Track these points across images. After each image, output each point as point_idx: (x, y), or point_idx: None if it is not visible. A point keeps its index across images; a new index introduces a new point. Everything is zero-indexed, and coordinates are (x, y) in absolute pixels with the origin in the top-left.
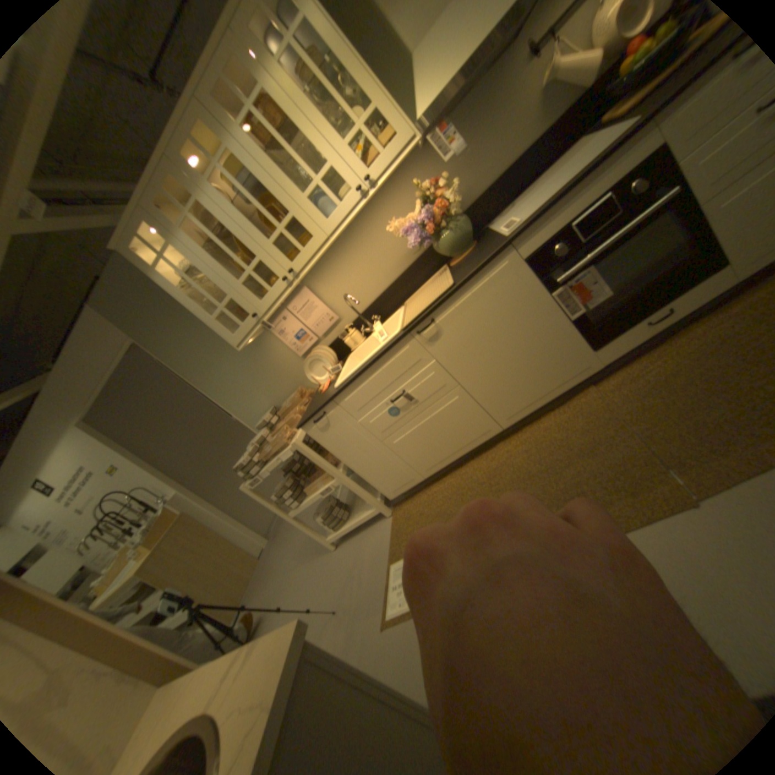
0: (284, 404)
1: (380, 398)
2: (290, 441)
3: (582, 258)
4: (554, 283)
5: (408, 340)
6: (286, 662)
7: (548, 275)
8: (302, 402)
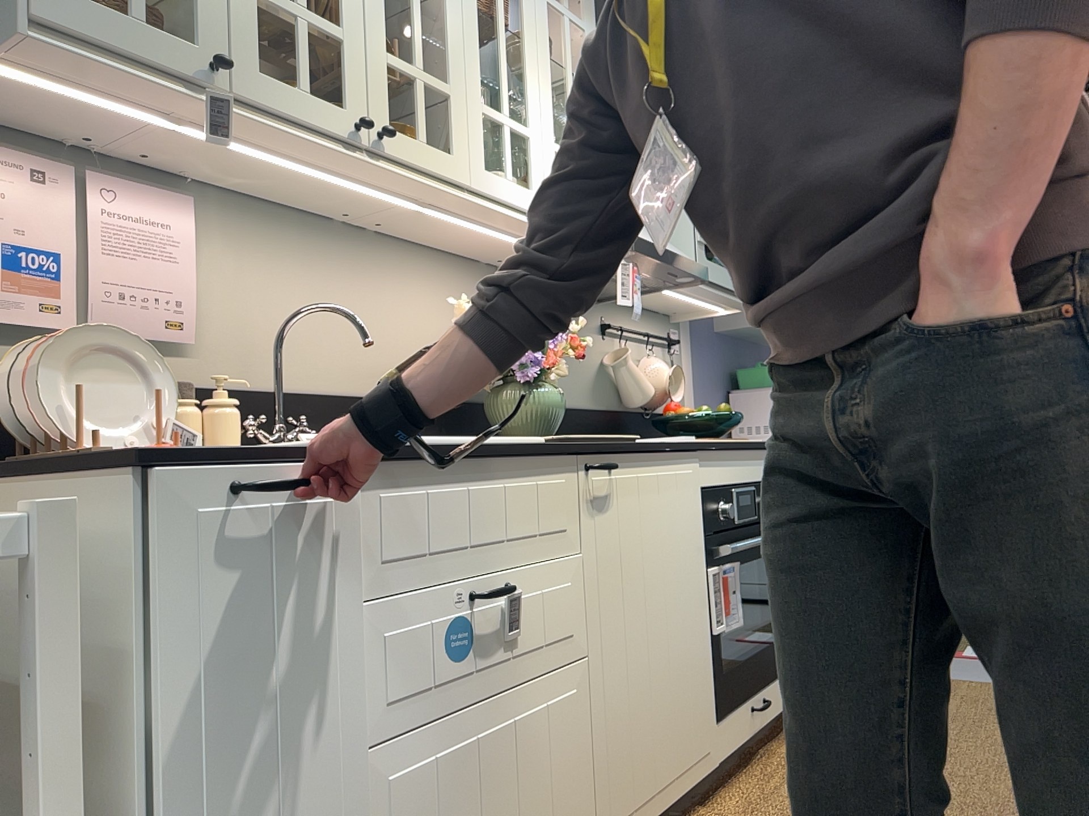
0: None
1: (450, 566)
2: None
3: (733, 543)
4: (712, 552)
5: (568, 466)
6: None
7: (710, 534)
8: None
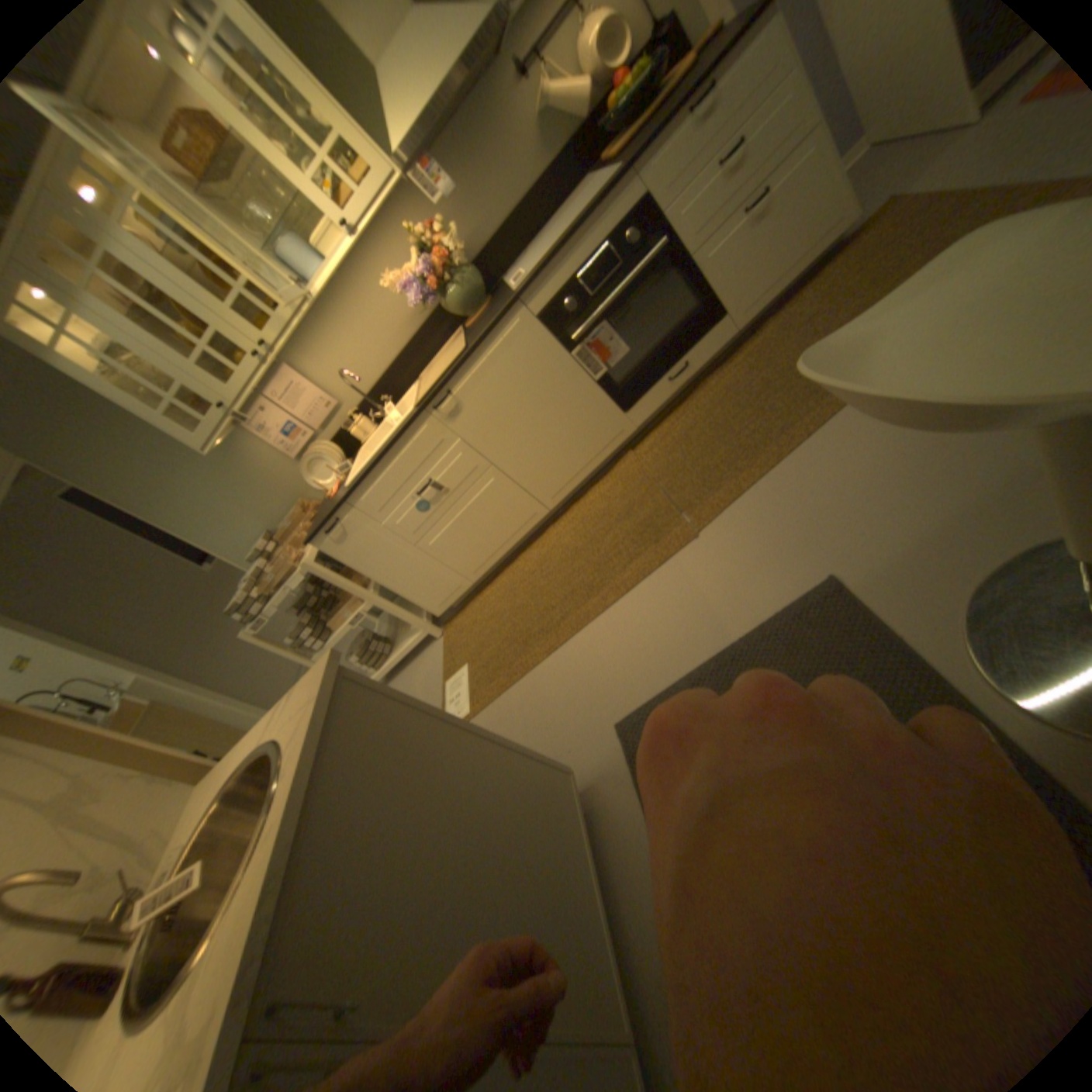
0: (282, 525)
1: (404, 491)
2: (299, 564)
3: (593, 311)
4: (571, 340)
5: (425, 417)
6: (327, 671)
7: (563, 331)
8: (306, 517)
